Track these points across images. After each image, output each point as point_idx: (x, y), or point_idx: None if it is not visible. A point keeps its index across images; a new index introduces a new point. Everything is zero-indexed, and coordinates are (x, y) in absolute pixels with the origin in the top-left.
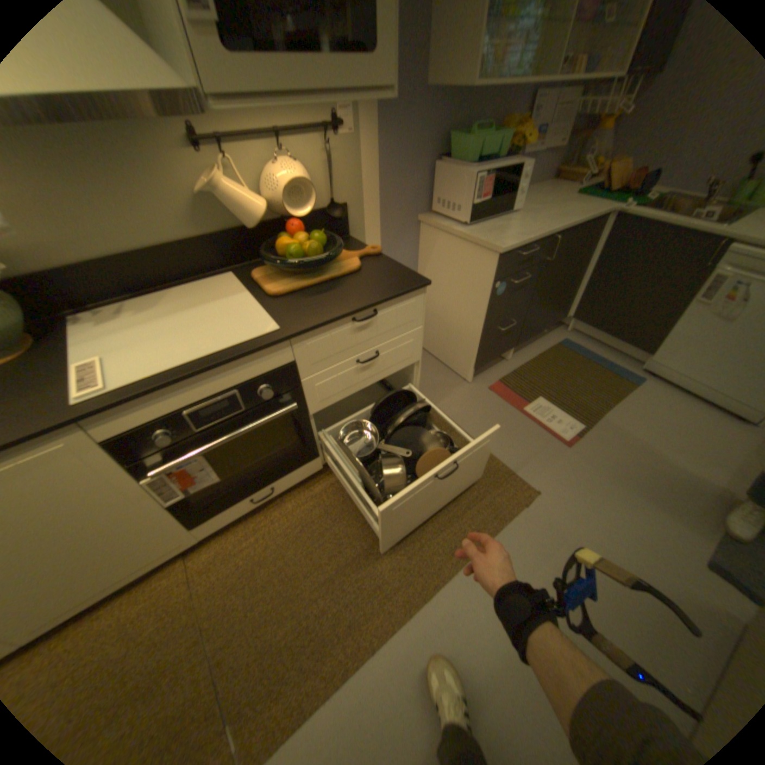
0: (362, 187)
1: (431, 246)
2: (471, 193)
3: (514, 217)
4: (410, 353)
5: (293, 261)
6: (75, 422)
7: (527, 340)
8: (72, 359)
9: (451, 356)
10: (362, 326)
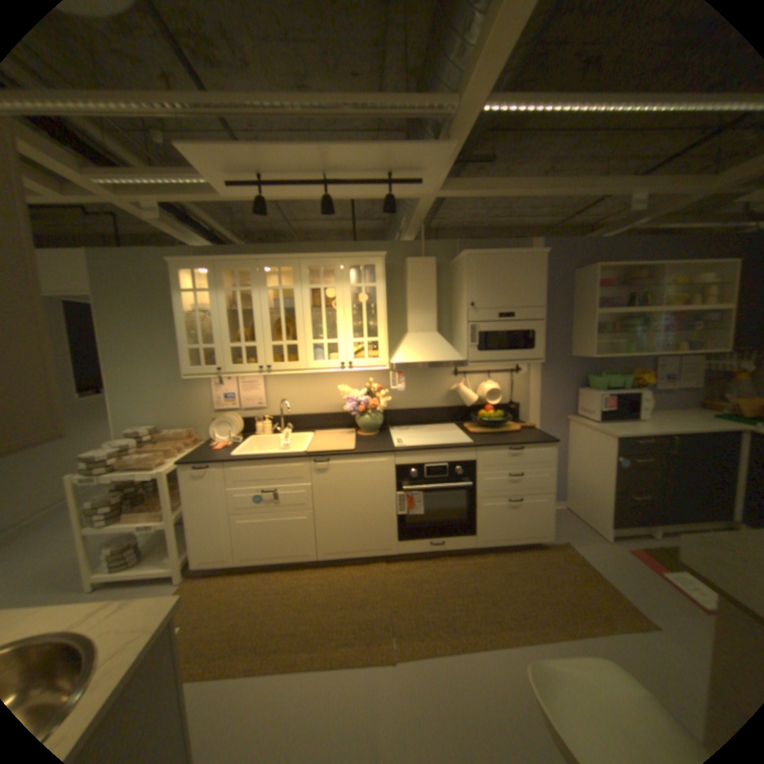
0: (529, 397)
1: (577, 435)
2: (601, 406)
3: (641, 423)
4: (547, 485)
5: (485, 421)
6: (395, 452)
7: (678, 526)
8: (392, 438)
9: (595, 519)
10: (515, 454)
